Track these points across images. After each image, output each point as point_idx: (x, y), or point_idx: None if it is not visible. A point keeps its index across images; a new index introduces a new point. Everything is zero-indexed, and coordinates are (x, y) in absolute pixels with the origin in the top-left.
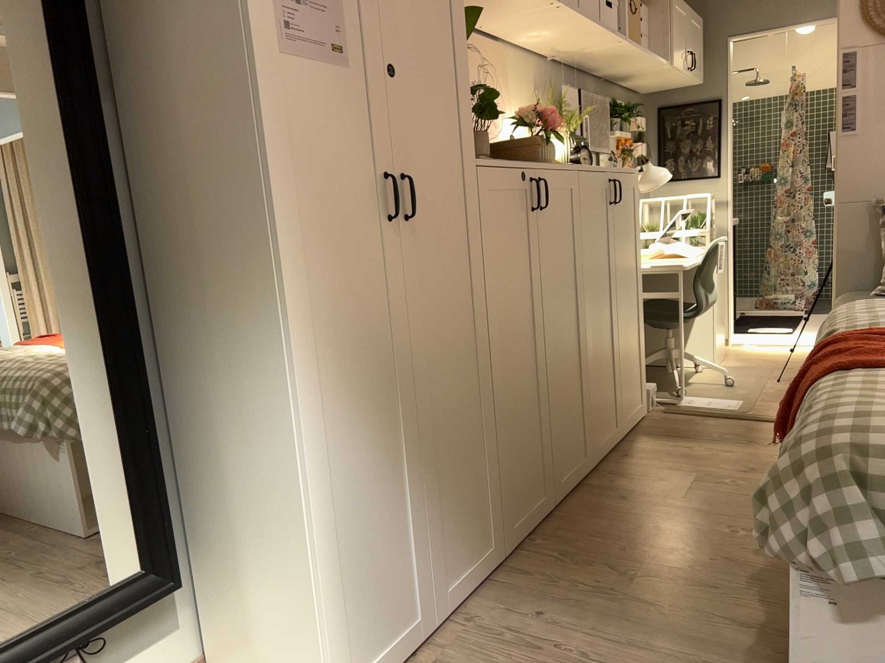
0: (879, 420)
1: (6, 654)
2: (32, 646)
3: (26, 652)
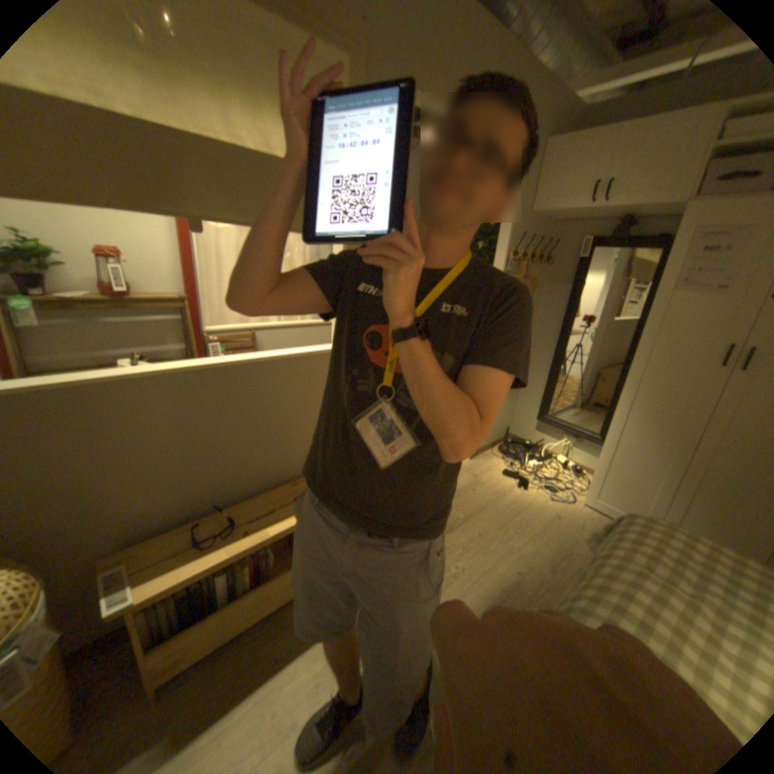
0: (676, 534)
1: (562, 422)
2: (567, 425)
3: (565, 425)
